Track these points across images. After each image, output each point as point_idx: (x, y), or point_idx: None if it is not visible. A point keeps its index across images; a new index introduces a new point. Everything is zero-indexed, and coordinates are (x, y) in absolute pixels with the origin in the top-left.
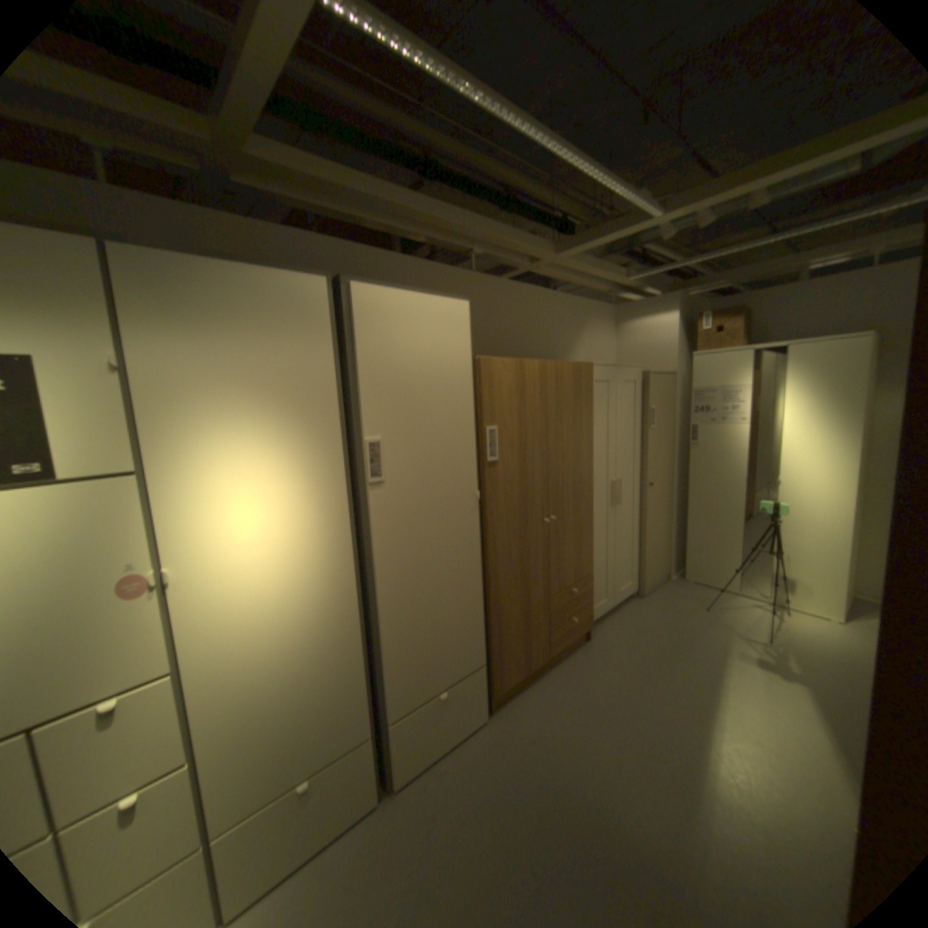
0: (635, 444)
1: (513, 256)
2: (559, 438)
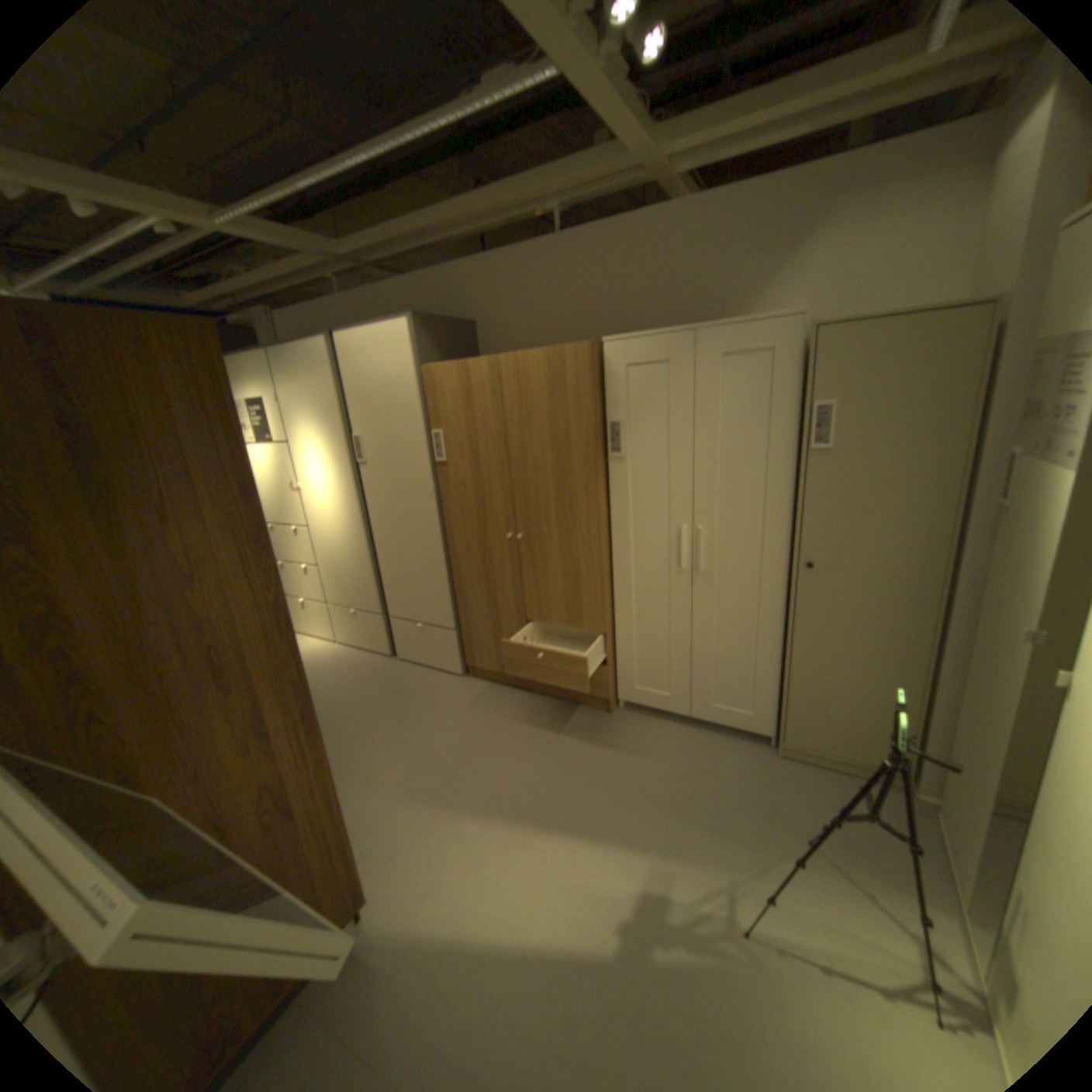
0: (768, 475)
1: (609, 180)
2: (528, 447)
